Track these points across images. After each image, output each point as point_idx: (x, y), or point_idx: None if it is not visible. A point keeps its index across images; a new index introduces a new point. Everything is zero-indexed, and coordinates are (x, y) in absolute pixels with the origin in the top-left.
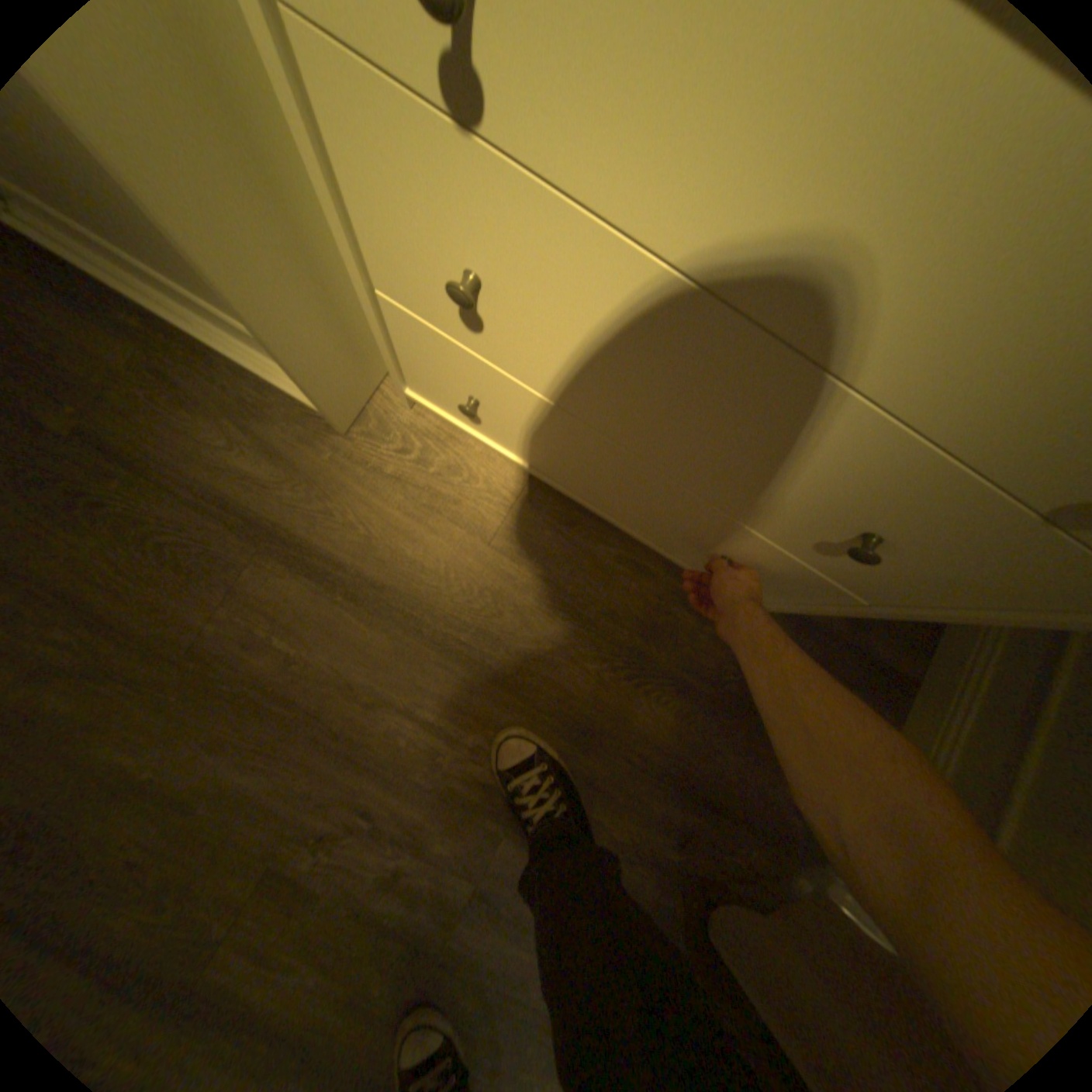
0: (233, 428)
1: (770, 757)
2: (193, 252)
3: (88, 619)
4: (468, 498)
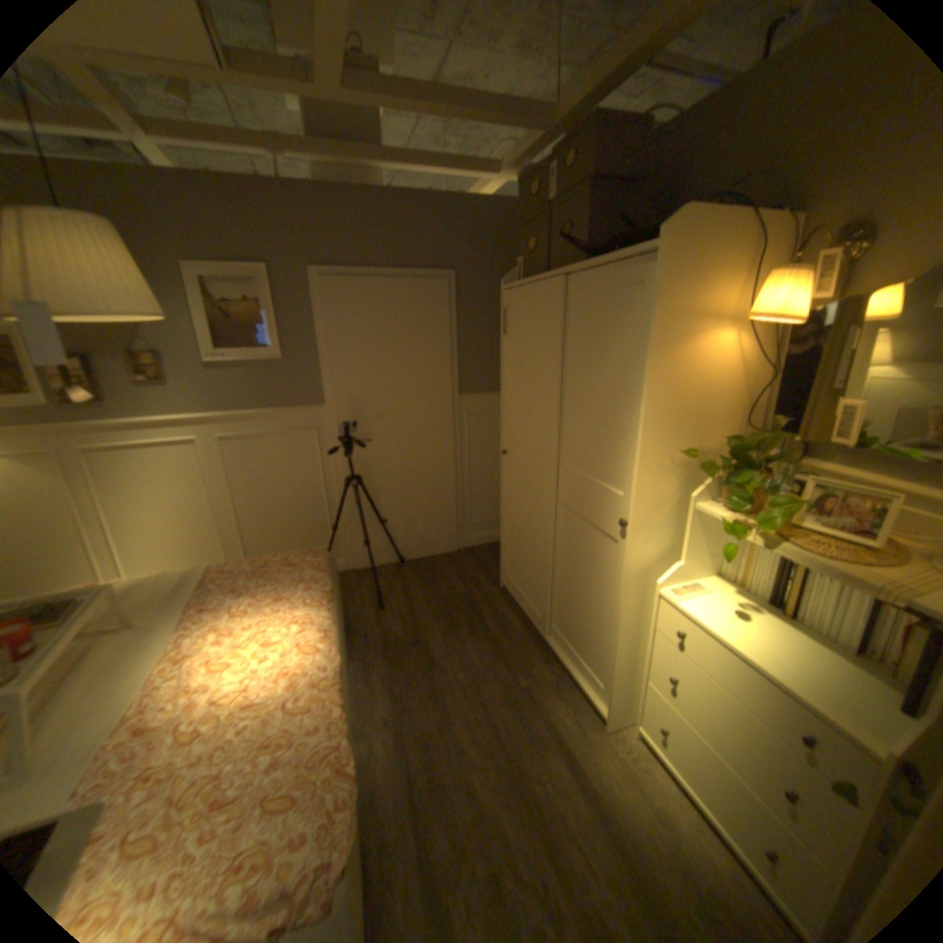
0: (570, 712)
1: None
2: (616, 654)
3: (496, 737)
4: (649, 787)
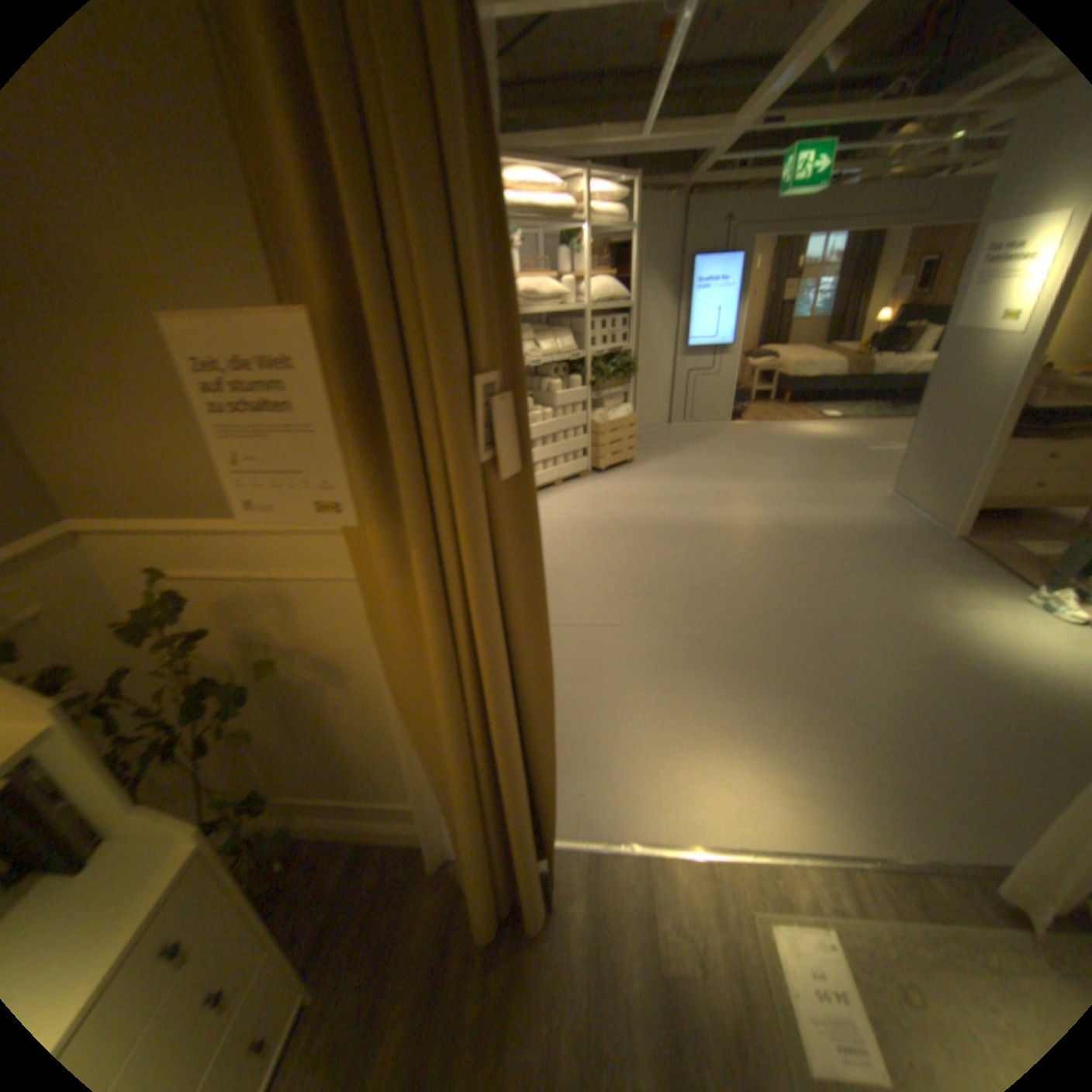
0: None
1: (409, 920)
2: None
3: None
4: None
